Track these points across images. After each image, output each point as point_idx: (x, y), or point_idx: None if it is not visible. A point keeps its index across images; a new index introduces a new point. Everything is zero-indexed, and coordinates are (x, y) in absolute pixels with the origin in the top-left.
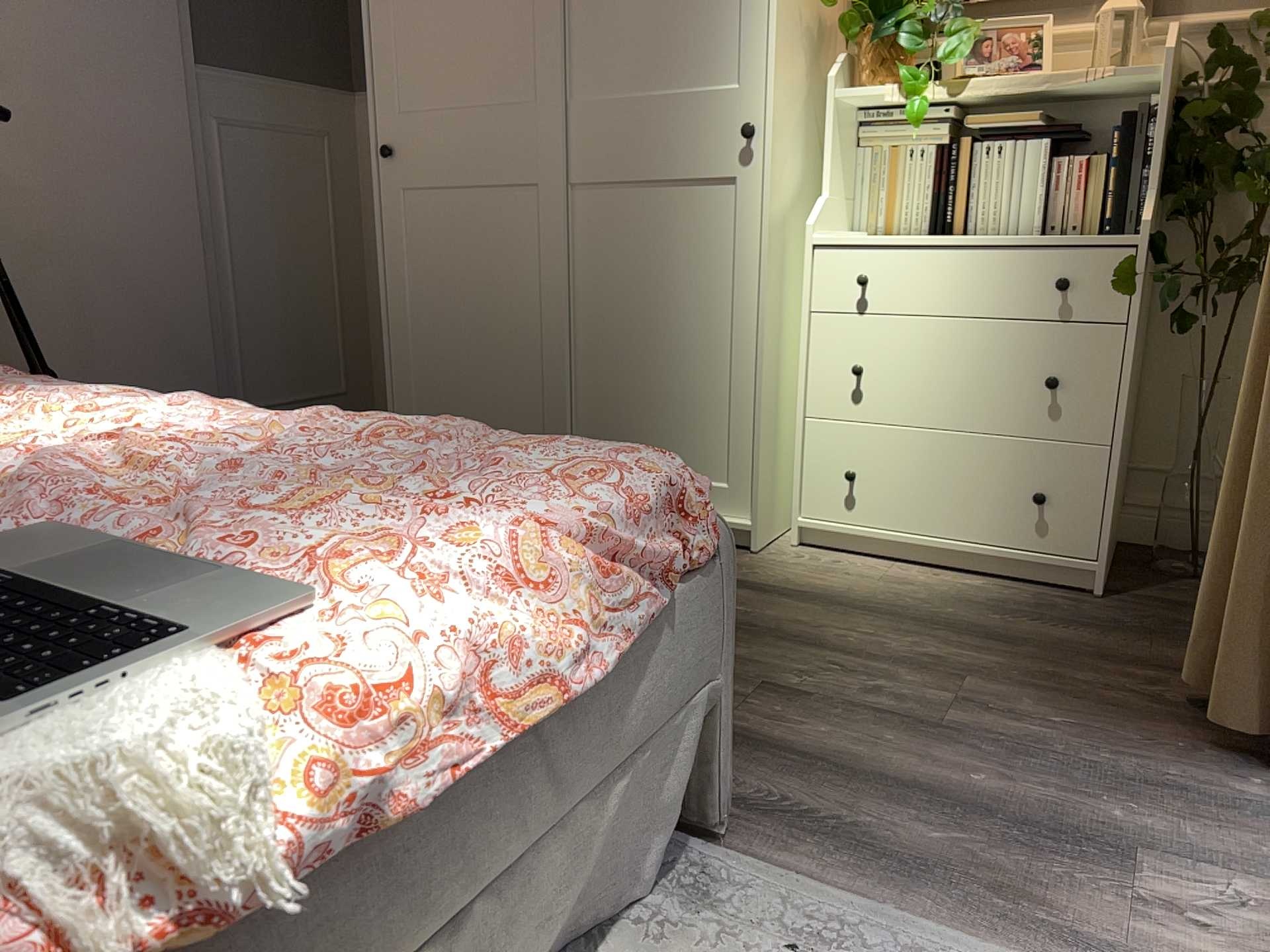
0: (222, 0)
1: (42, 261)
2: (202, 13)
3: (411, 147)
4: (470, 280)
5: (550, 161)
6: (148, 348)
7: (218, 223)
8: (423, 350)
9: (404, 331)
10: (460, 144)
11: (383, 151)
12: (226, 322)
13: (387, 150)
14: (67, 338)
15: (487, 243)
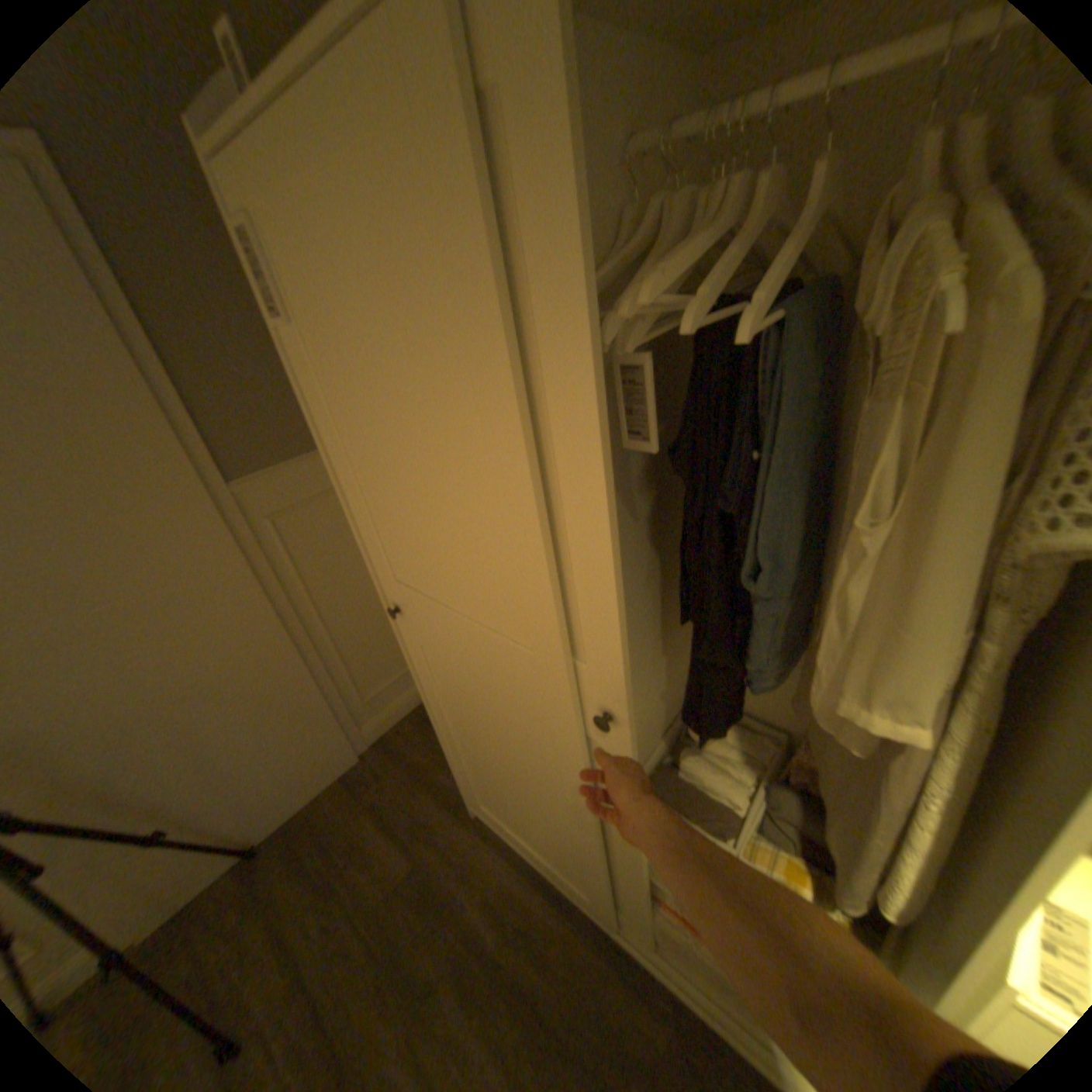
0: (233, 405)
1: (123, 735)
2: (214, 430)
3: (412, 615)
4: (494, 744)
5: (560, 718)
6: (256, 729)
7: (295, 597)
8: (468, 757)
9: (449, 737)
10: (458, 641)
11: (388, 610)
12: (325, 663)
13: (391, 613)
14: (175, 768)
15: (505, 731)
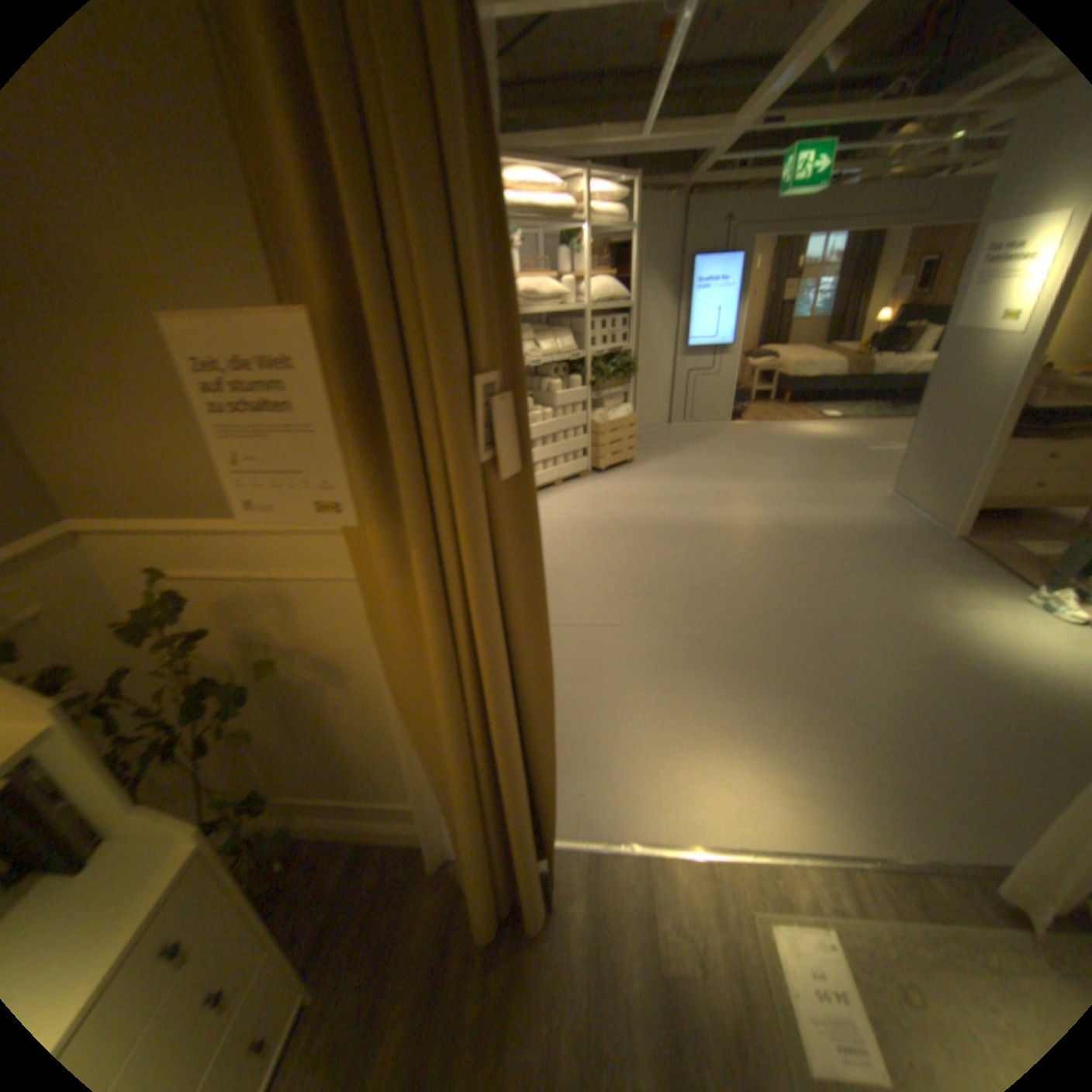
0: None
1: None
2: None
3: None
4: None
5: None
6: None
7: None
8: None
9: None
10: None
11: None
12: None
13: None
14: None
15: None
